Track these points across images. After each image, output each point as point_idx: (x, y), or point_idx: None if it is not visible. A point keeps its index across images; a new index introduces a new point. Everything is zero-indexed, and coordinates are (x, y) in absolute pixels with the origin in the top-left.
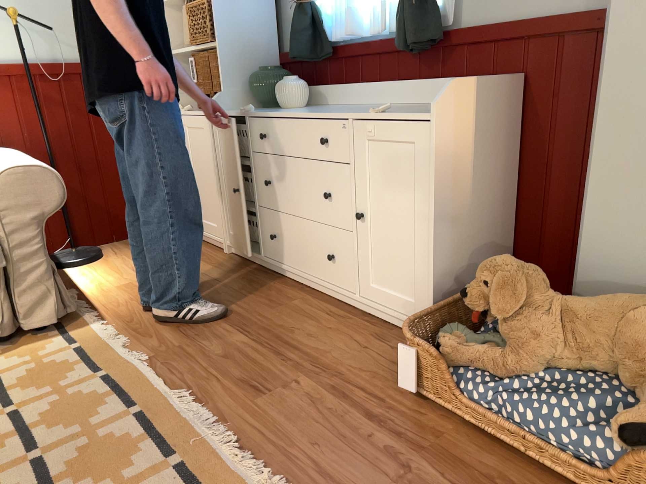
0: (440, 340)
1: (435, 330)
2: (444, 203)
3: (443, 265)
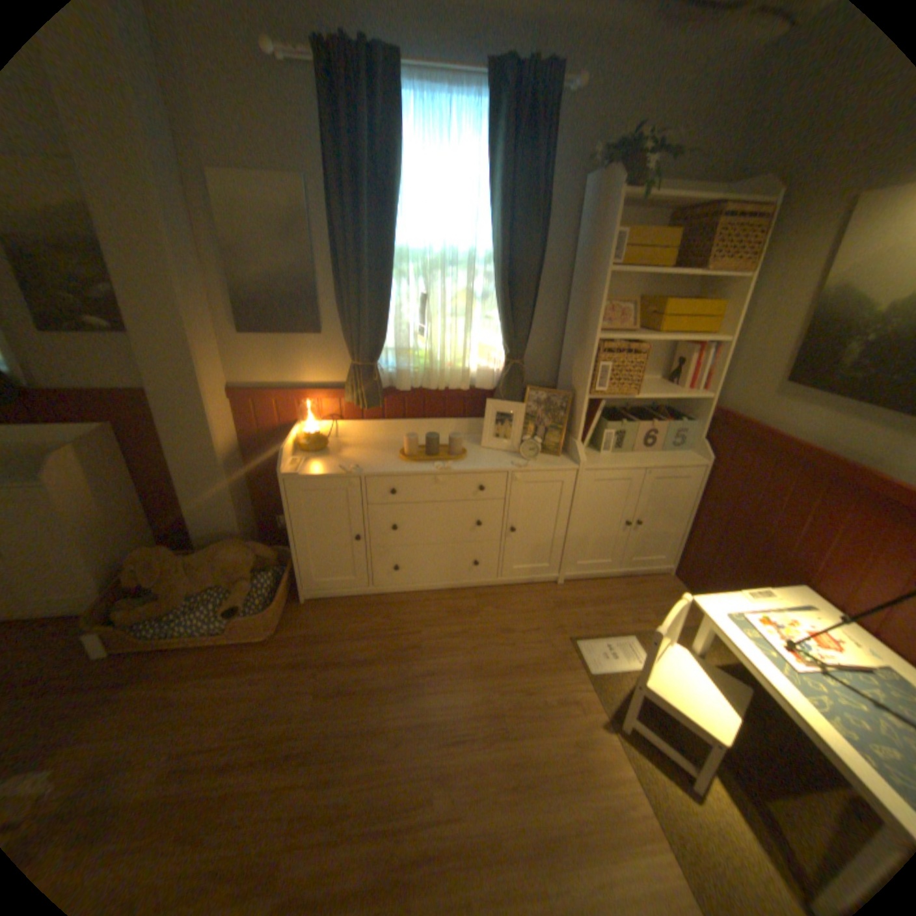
0: (112, 619)
1: (106, 611)
2: (80, 531)
3: (96, 566)
